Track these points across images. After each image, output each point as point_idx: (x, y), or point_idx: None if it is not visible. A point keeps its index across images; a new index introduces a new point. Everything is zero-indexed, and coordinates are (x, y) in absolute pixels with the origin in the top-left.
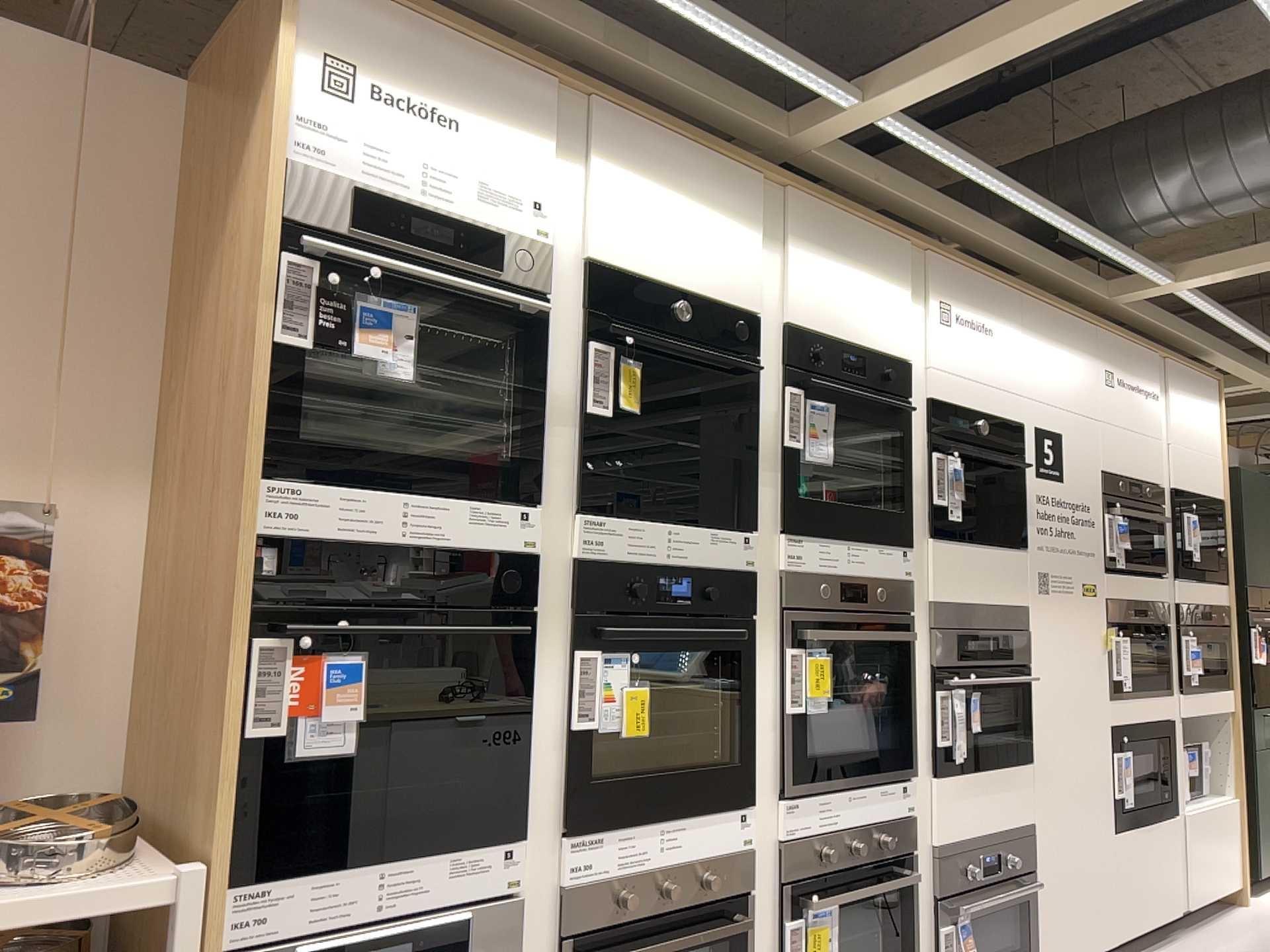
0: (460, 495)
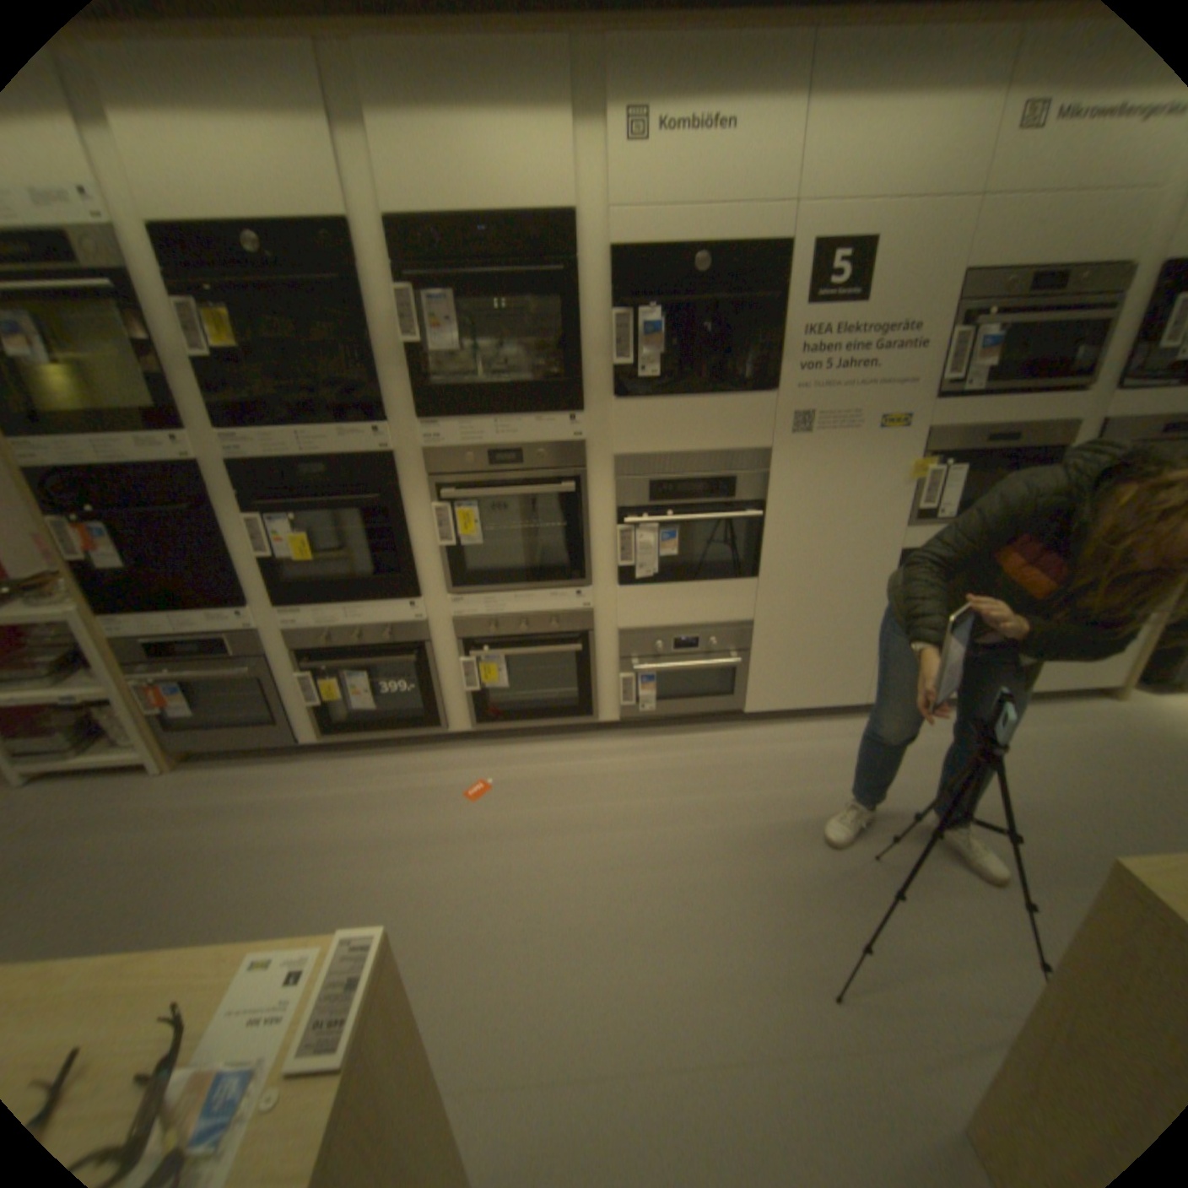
0: (121, 435)
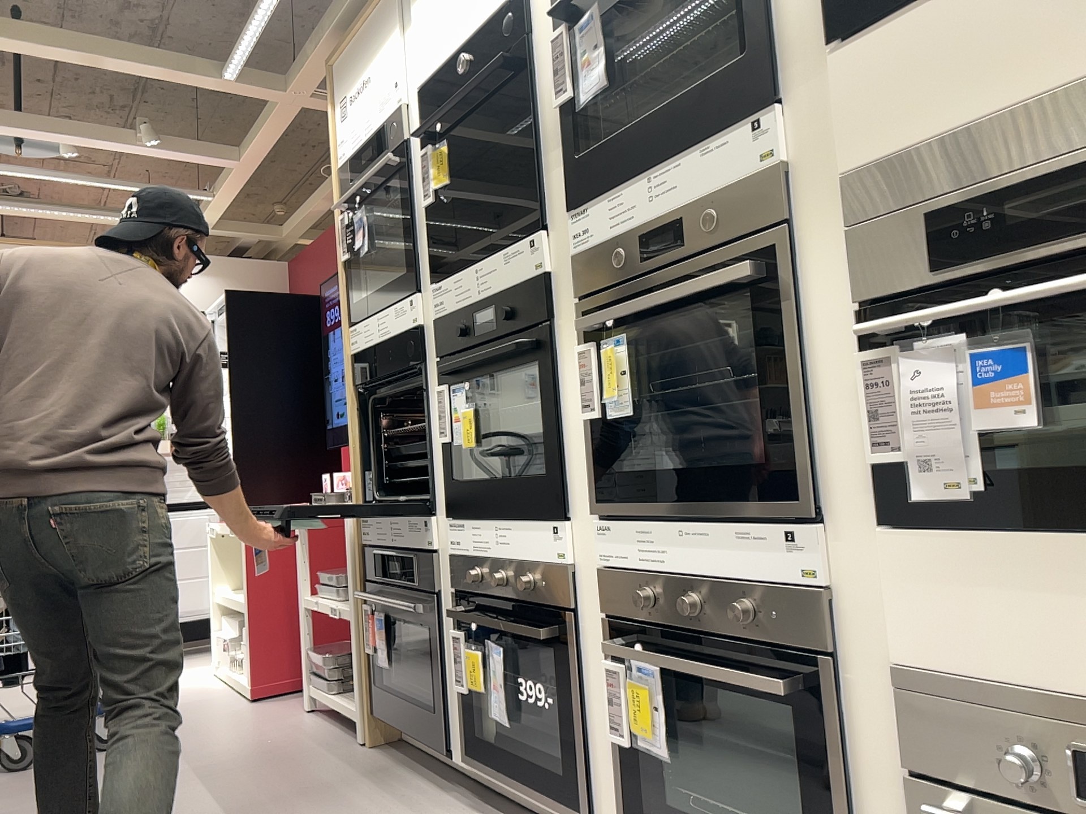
0: (388, 305)
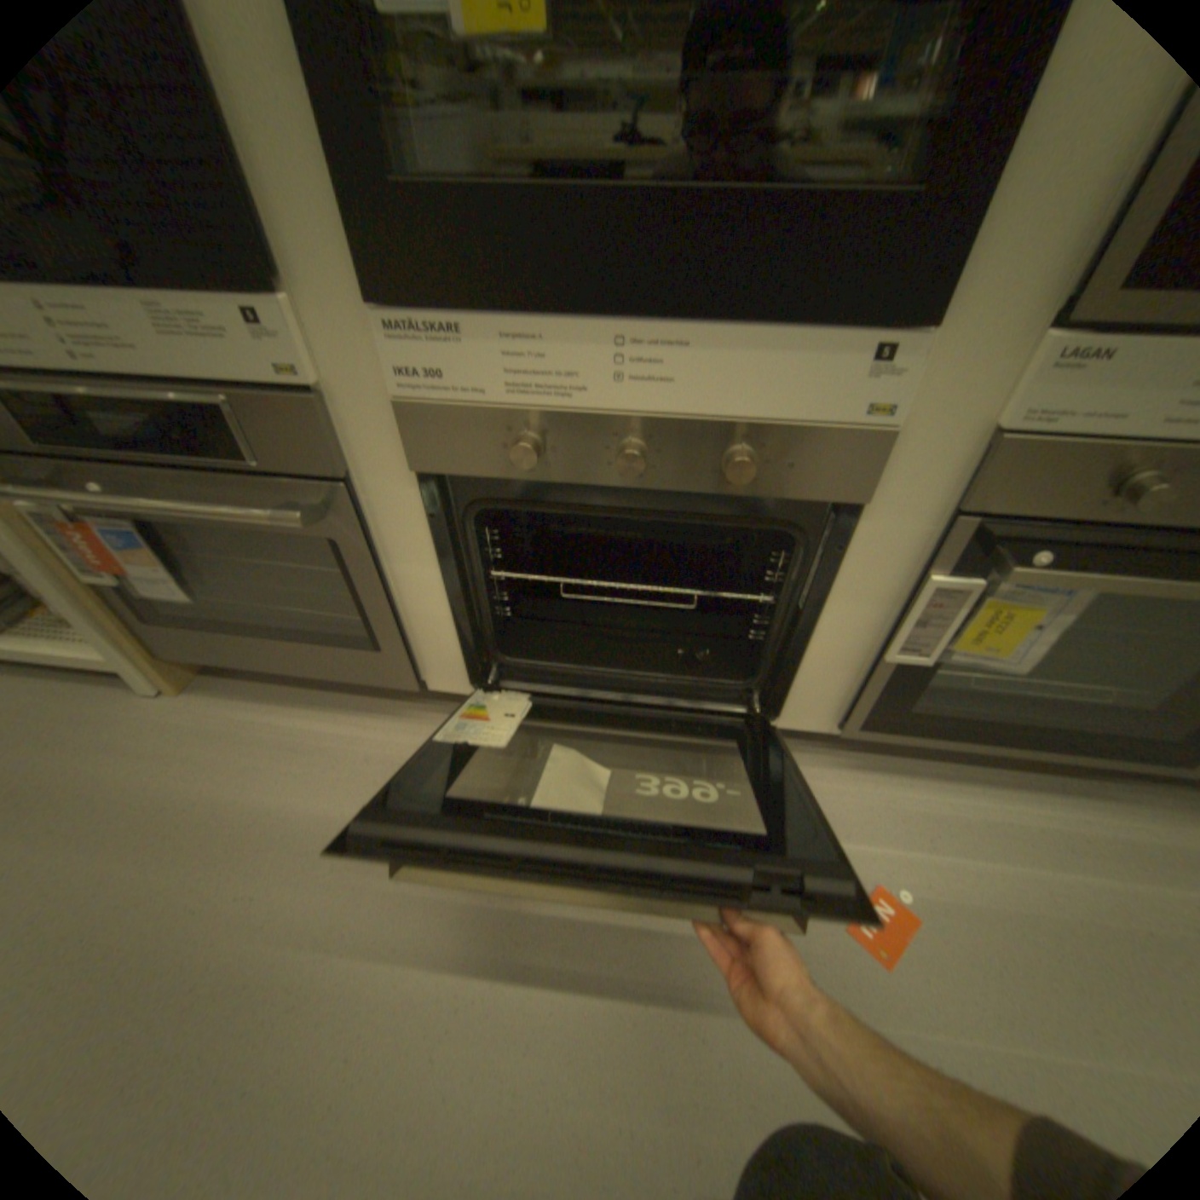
0: None
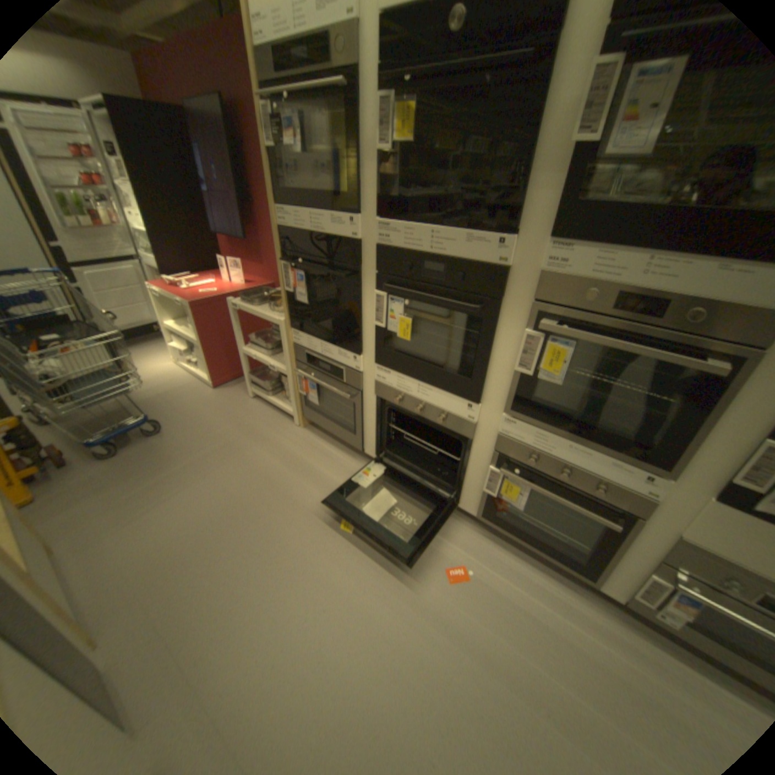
0: (324, 211)
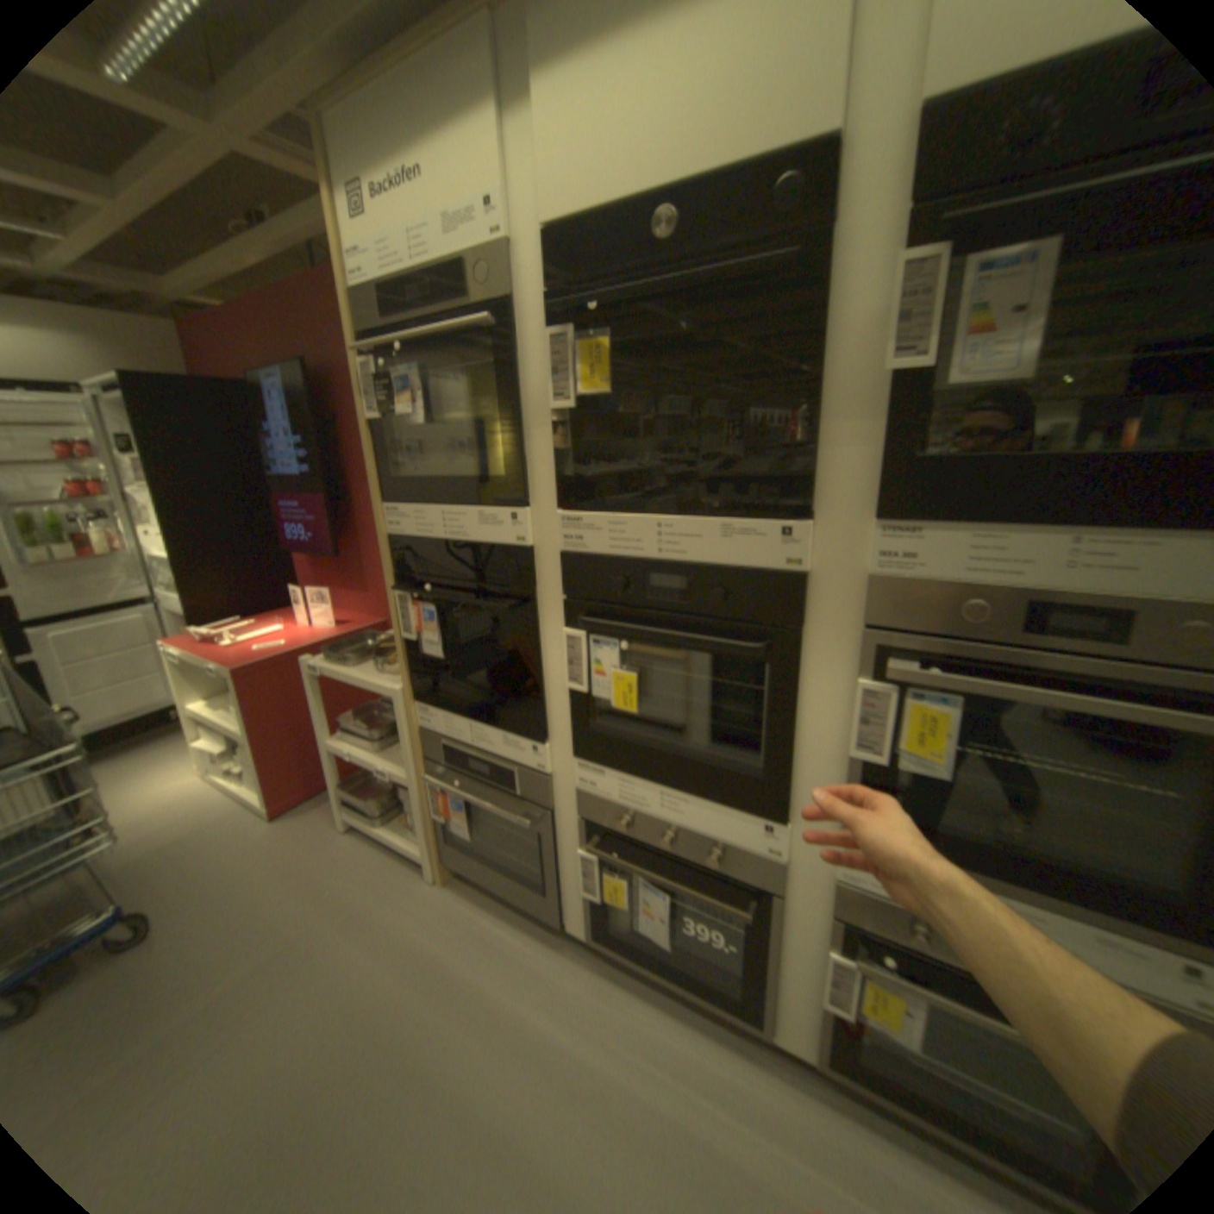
0: (466, 505)
